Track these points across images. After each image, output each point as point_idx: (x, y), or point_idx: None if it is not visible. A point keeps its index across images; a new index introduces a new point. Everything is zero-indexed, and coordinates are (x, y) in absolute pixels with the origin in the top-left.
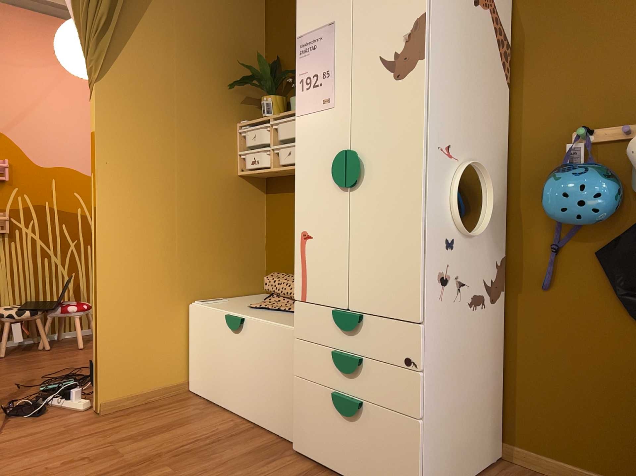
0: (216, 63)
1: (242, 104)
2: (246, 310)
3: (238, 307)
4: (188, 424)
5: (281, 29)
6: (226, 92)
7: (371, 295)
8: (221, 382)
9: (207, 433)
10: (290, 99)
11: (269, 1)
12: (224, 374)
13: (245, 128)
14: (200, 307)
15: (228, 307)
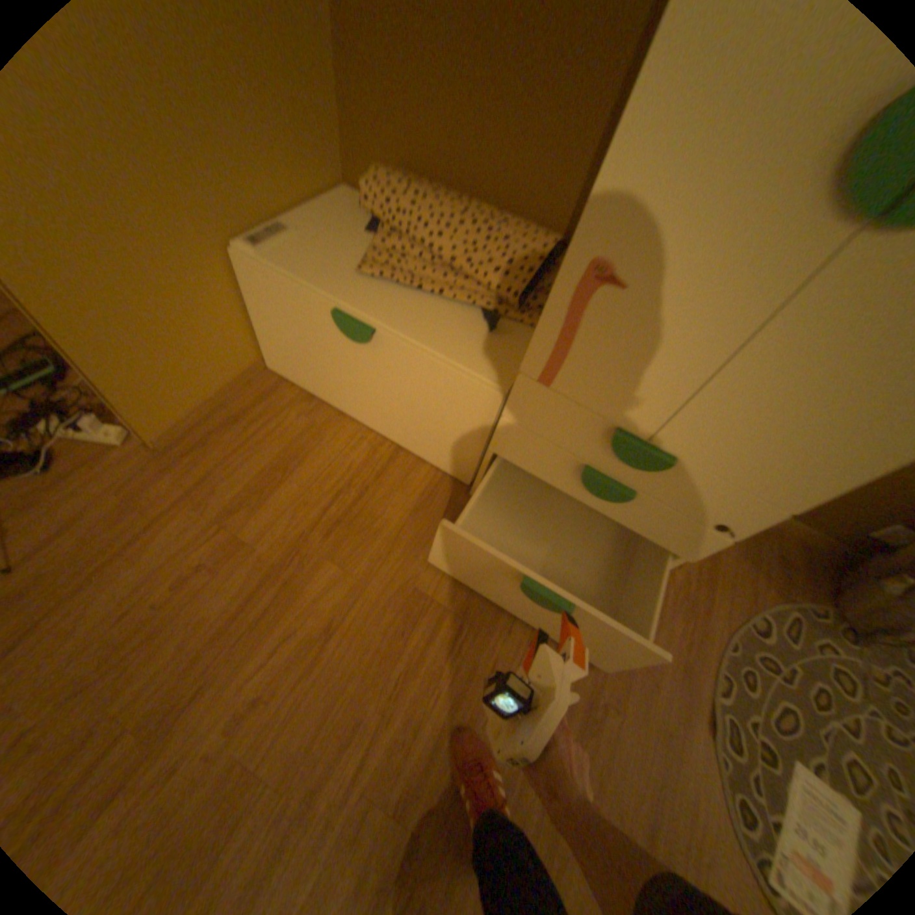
0: None
1: None
2: (360, 284)
3: (335, 264)
4: (307, 454)
5: None
6: None
7: (722, 448)
8: (331, 384)
9: (344, 472)
10: None
11: None
12: (337, 378)
13: None
14: (258, 261)
15: (317, 265)
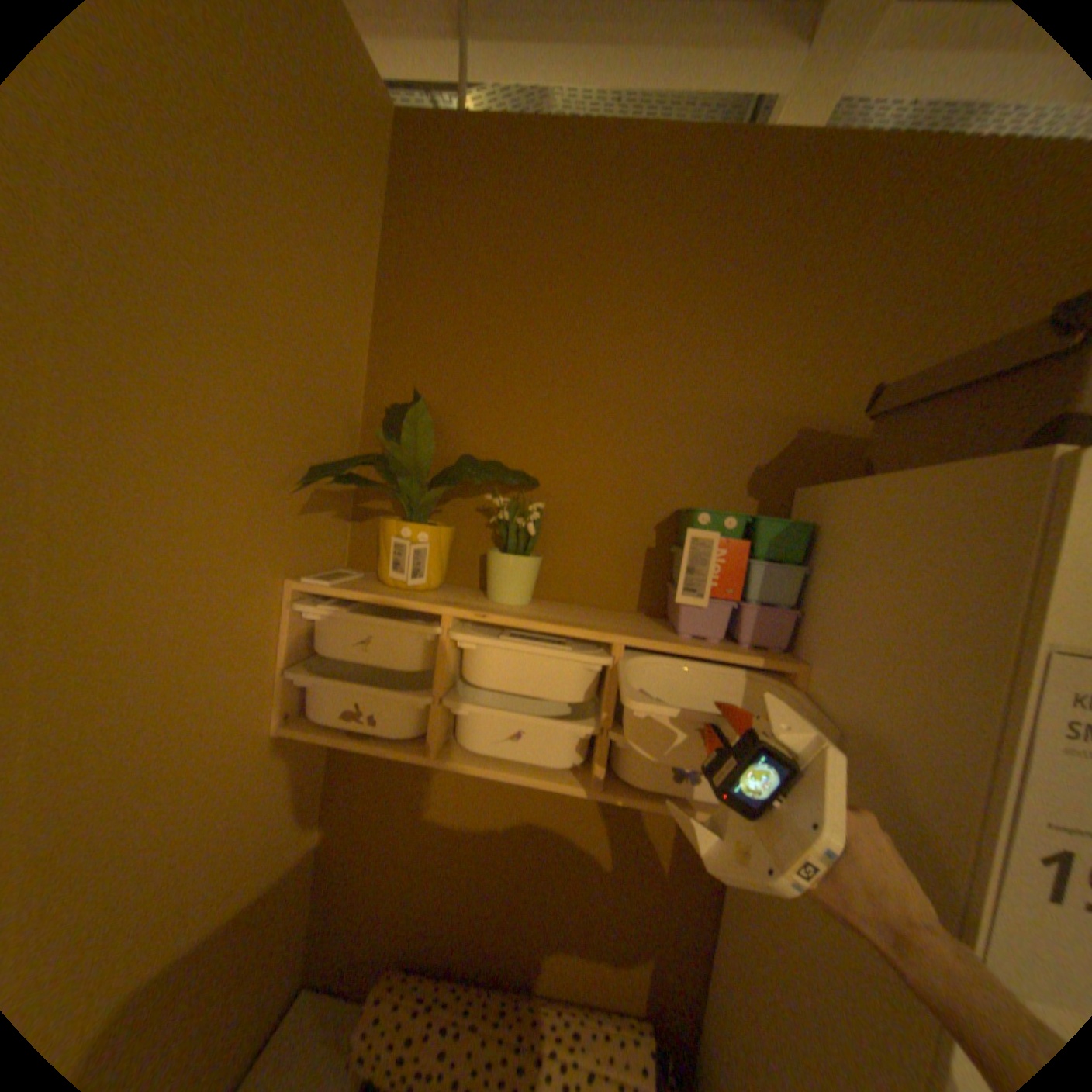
0: (243, 379)
1: (304, 513)
2: None
3: None
4: None
5: (439, 317)
6: (266, 482)
7: None
8: None
9: None
10: (494, 551)
11: (401, 218)
12: None
13: (329, 609)
14: None
15: None
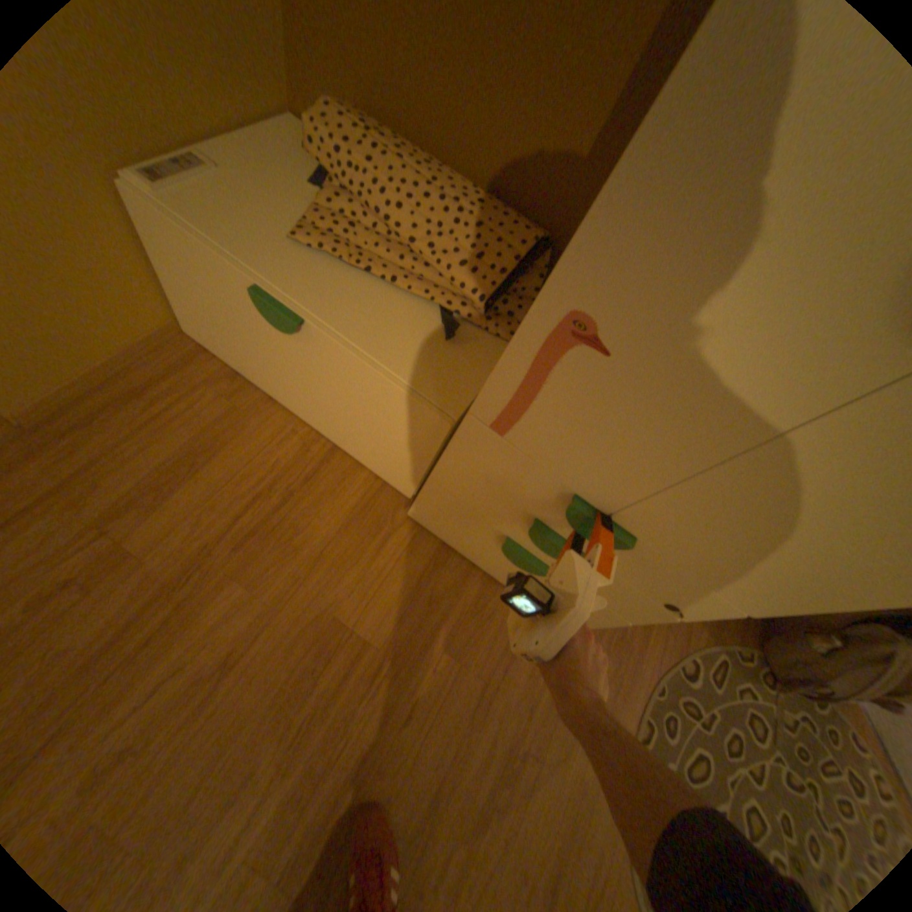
0: None
1: None
2: (293, 257)
3: (263, 224)
4: (223, 448)
5: None
6: None
7: (690, 543)
8: (257, 367)
9: (266, 473)
10: None
11: None
12: (264, 363)
13: None
14: (157, 206)
15: (238, 223)
